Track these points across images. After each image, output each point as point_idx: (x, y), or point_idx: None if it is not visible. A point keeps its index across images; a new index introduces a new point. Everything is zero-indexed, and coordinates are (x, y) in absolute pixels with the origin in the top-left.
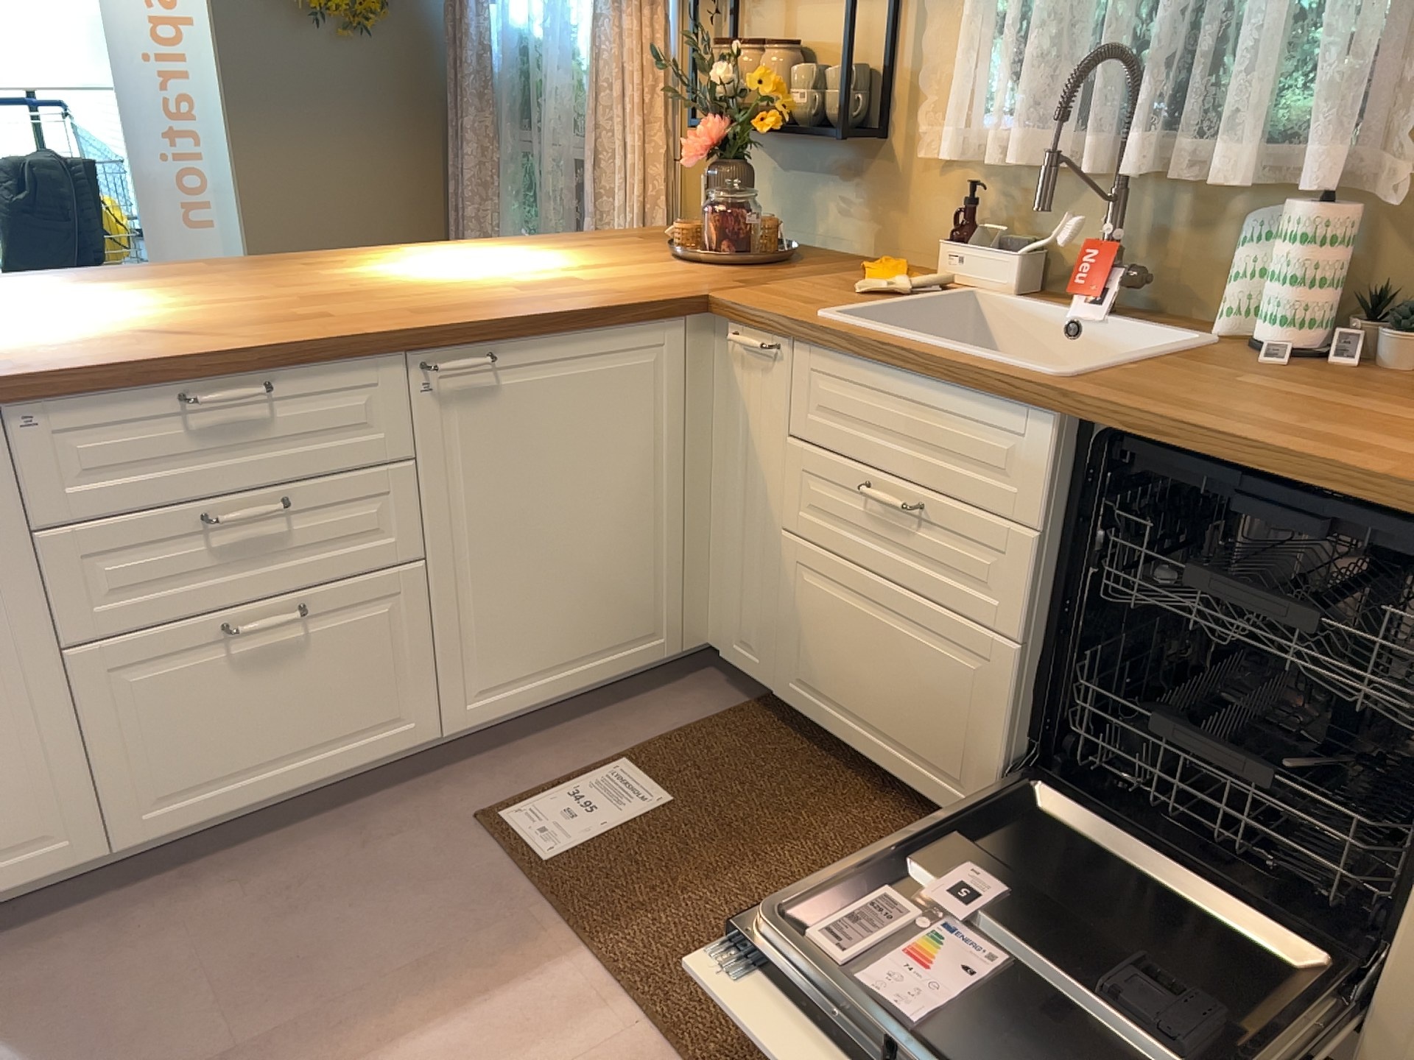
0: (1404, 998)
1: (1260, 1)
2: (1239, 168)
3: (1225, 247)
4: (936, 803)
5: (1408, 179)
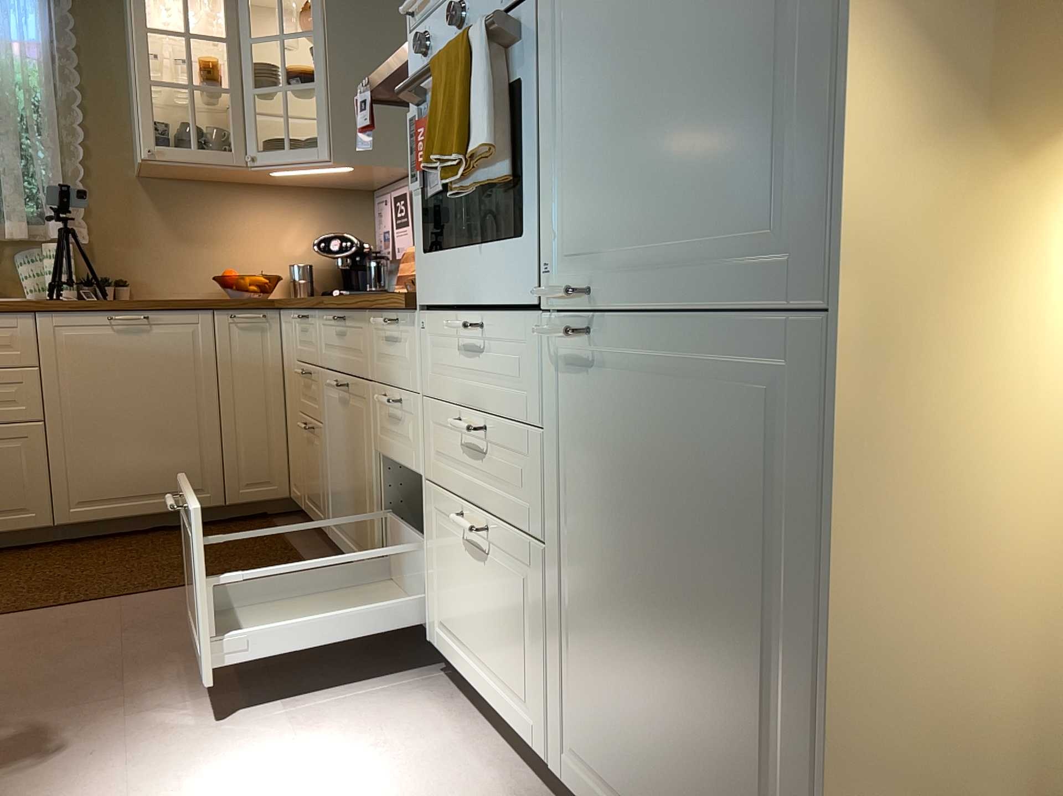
0: (231, 461)
1: (8, 168)
2: (25, 230)
3: (11, 268)
4: (13, 531)
5: (89, 233)
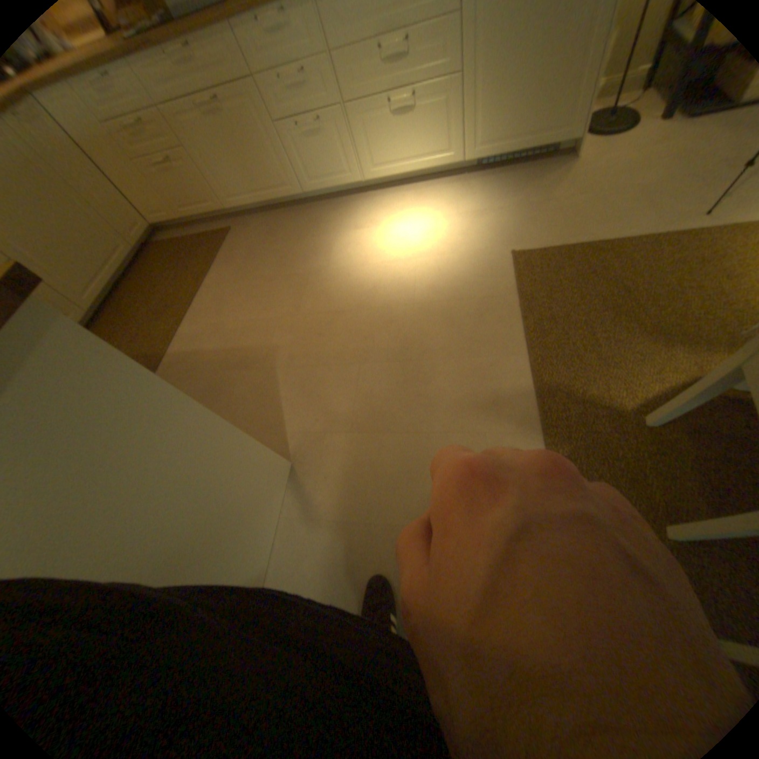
0: (112, 222)
1: None
2: None
3: None
4: None
5: None
